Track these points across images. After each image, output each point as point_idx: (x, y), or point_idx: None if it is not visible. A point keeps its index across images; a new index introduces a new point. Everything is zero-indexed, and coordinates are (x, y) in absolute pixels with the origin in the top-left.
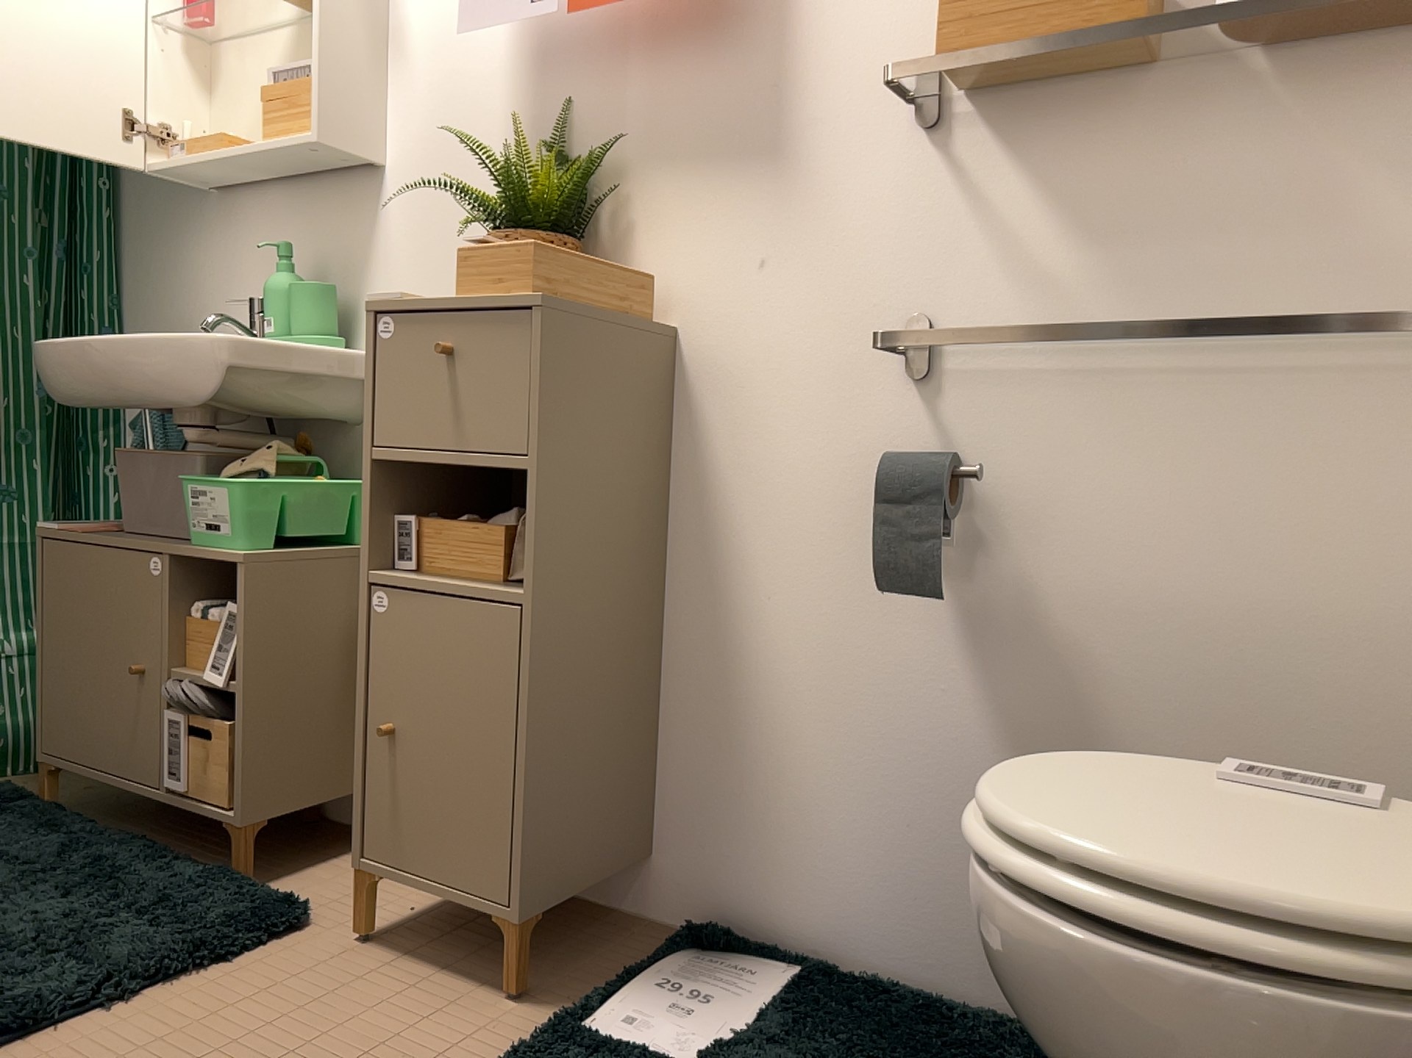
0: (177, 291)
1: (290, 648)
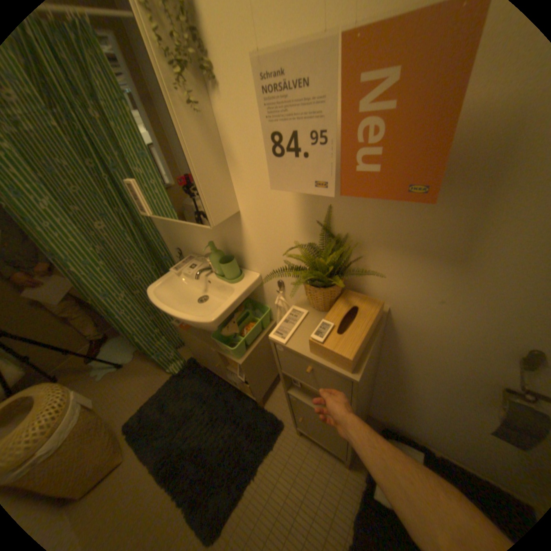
0: (173, 231)
1: (258, 367)
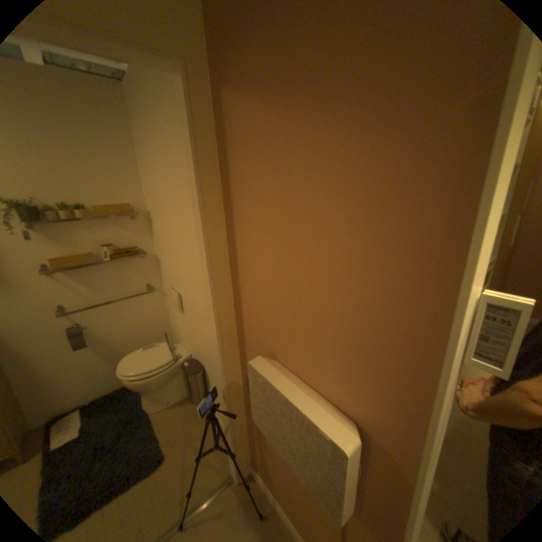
0: None
1: None
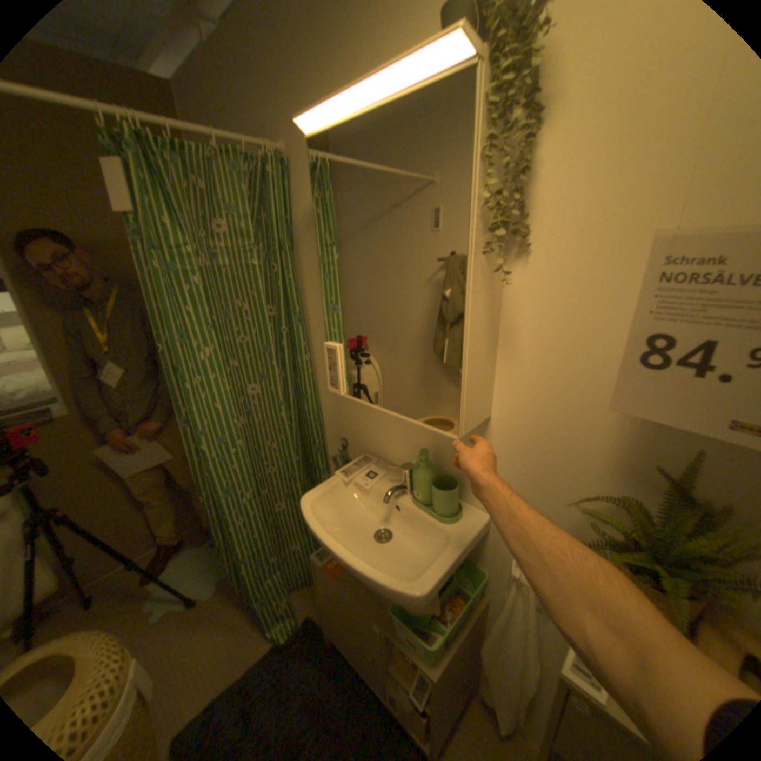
0: (348, 413)
1: (452, 687)
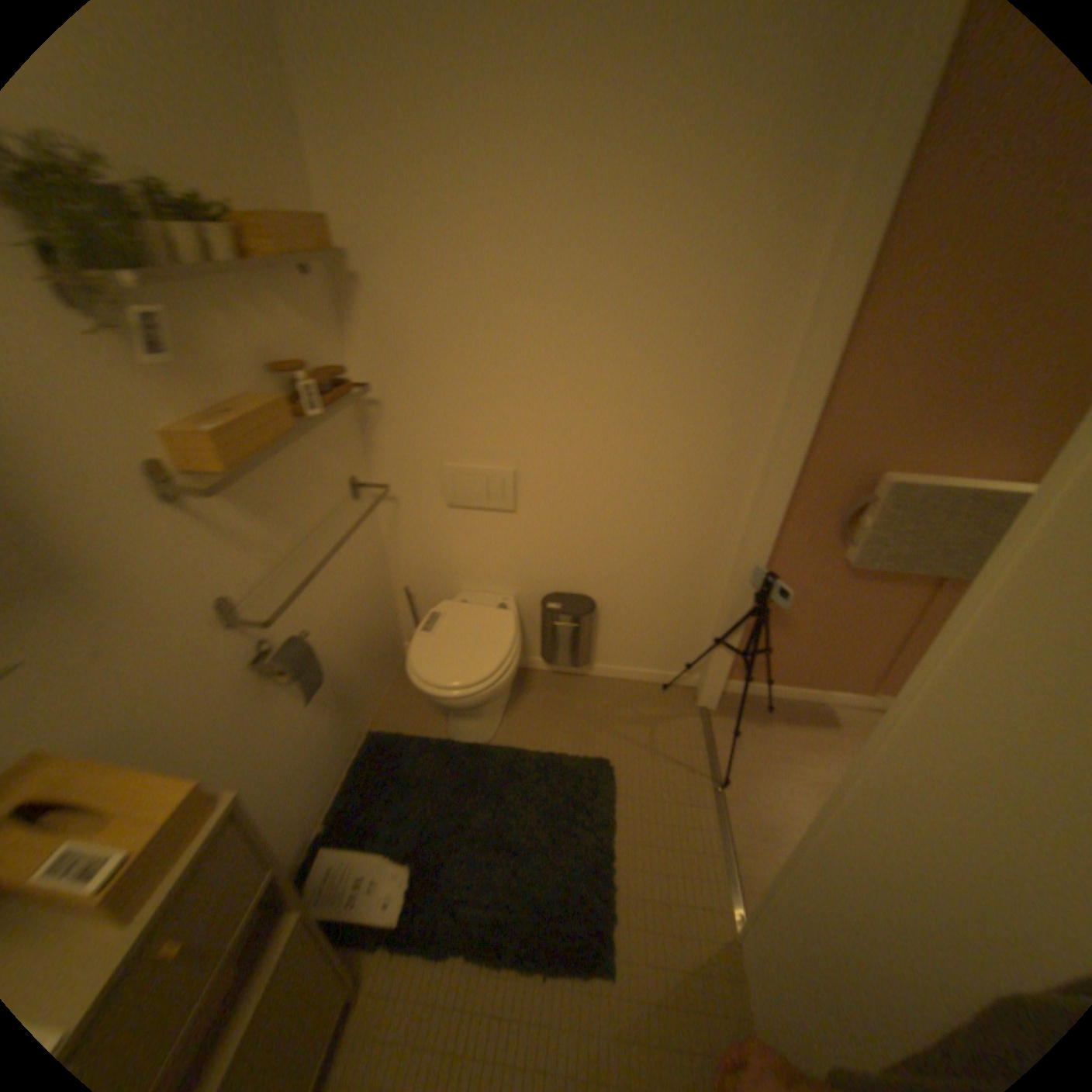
0: None
1: None
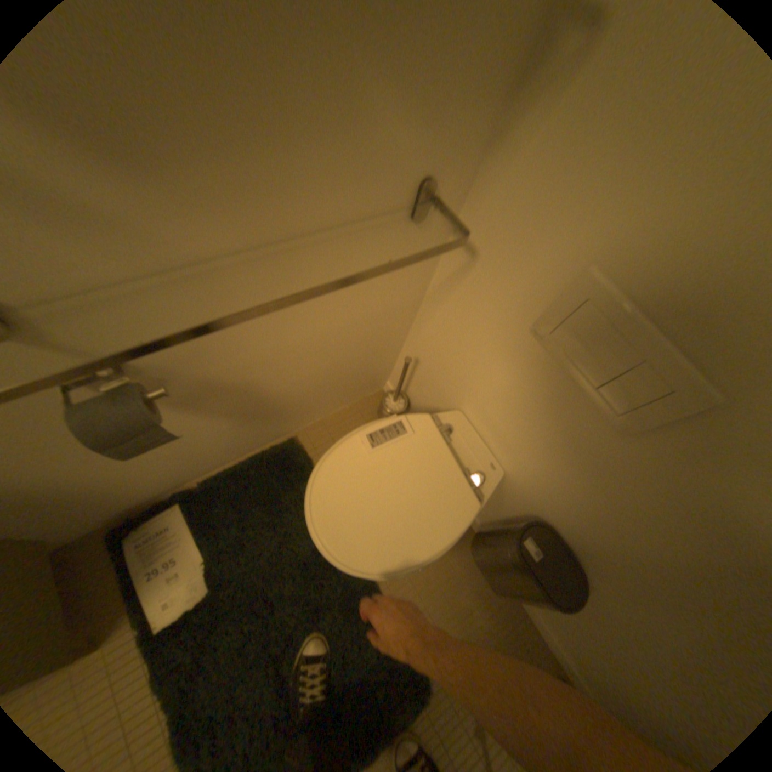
0: None
1: None
